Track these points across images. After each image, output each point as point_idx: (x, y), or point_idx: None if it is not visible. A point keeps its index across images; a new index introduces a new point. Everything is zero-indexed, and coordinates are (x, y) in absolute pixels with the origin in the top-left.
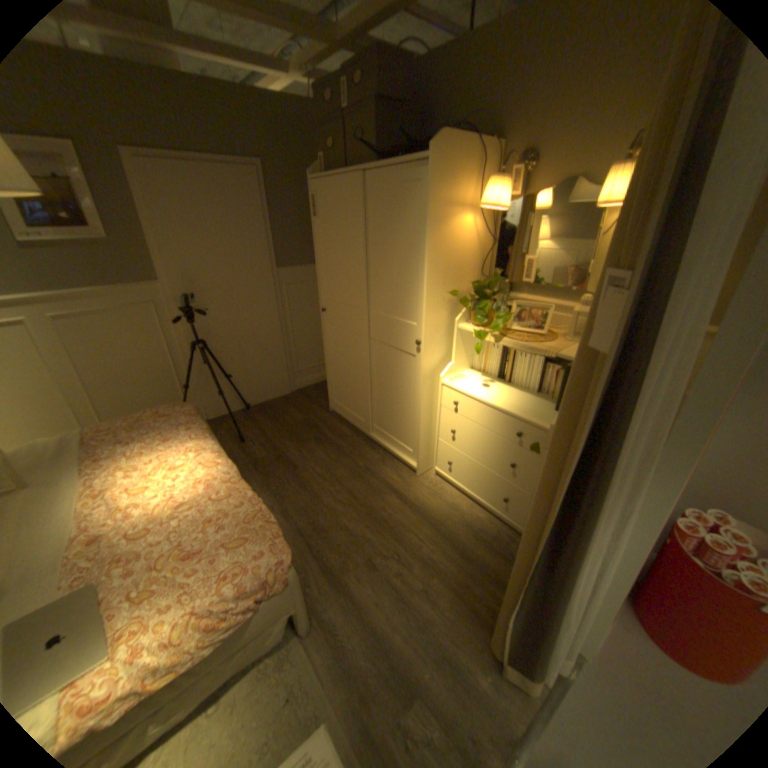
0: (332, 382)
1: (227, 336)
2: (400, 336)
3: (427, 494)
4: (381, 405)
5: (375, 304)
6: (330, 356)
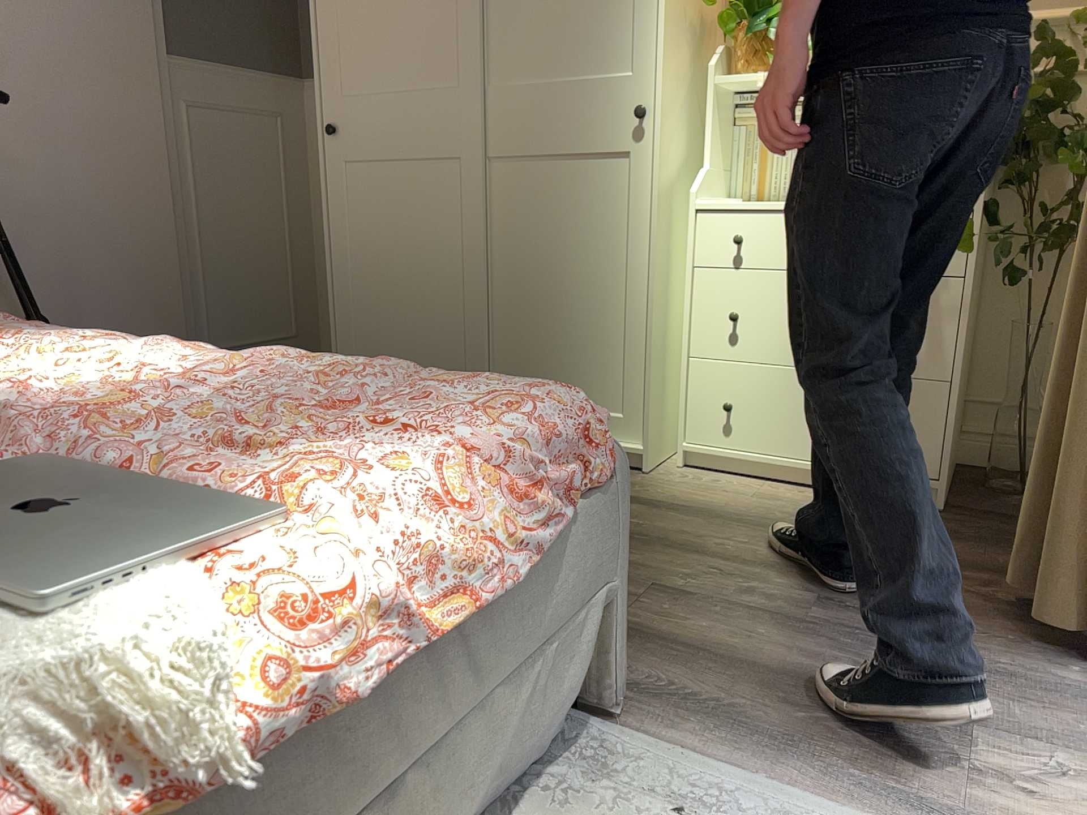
0: (348, 328)
1: (34, 207)
2: (584, 114)
3: (692, 490)
4: (520, 328)
5: (504, 63)
6: (344, 253)
